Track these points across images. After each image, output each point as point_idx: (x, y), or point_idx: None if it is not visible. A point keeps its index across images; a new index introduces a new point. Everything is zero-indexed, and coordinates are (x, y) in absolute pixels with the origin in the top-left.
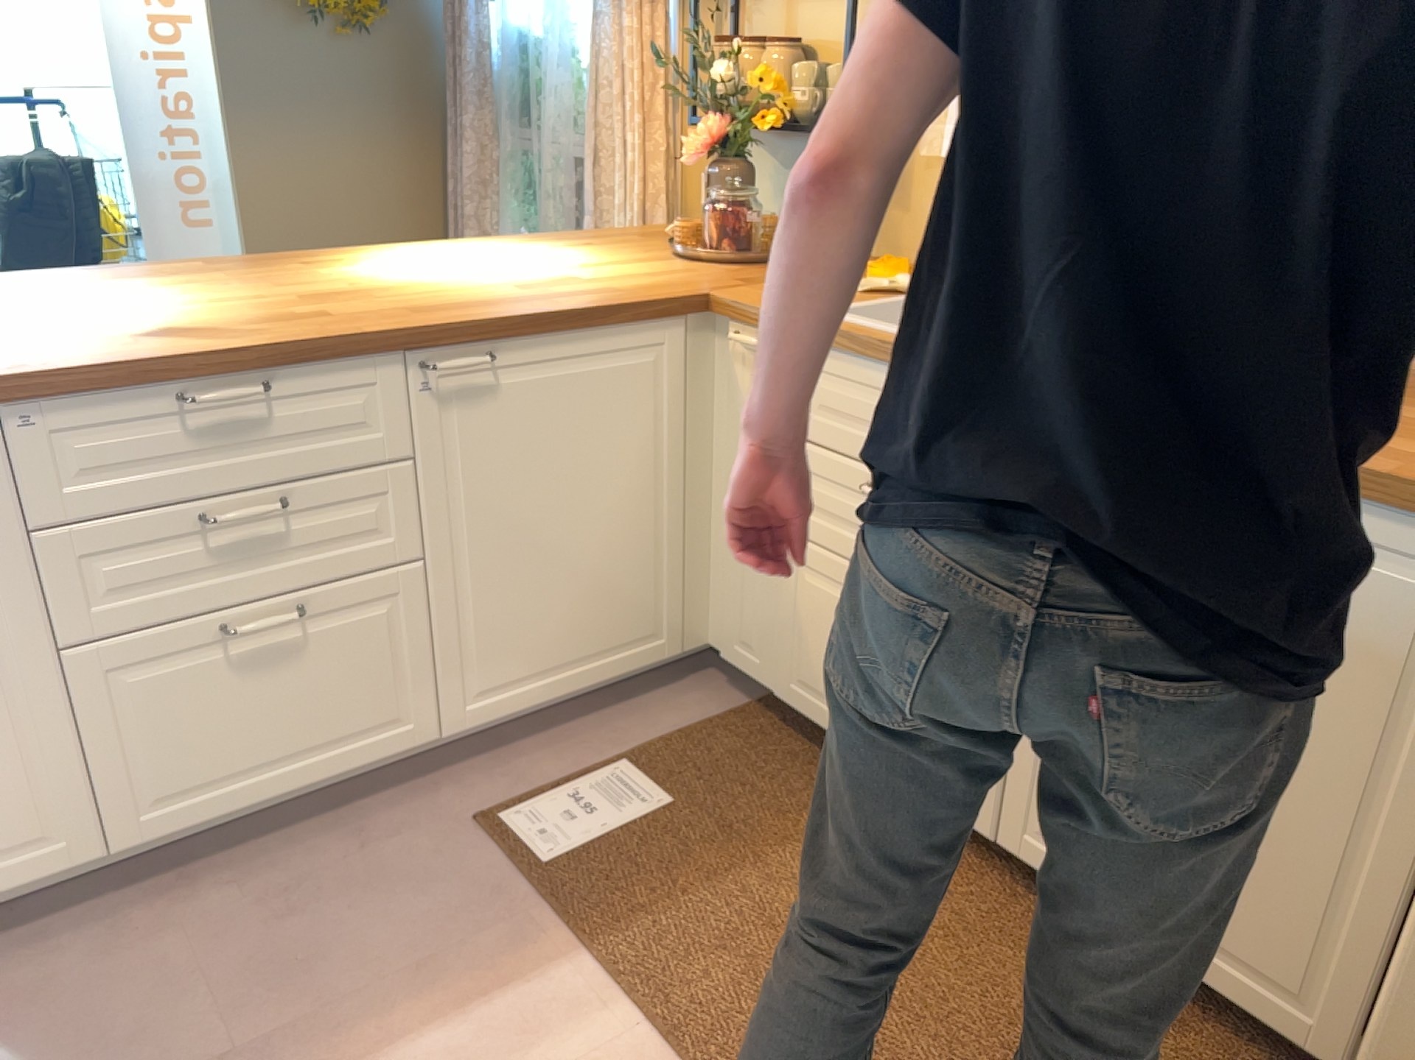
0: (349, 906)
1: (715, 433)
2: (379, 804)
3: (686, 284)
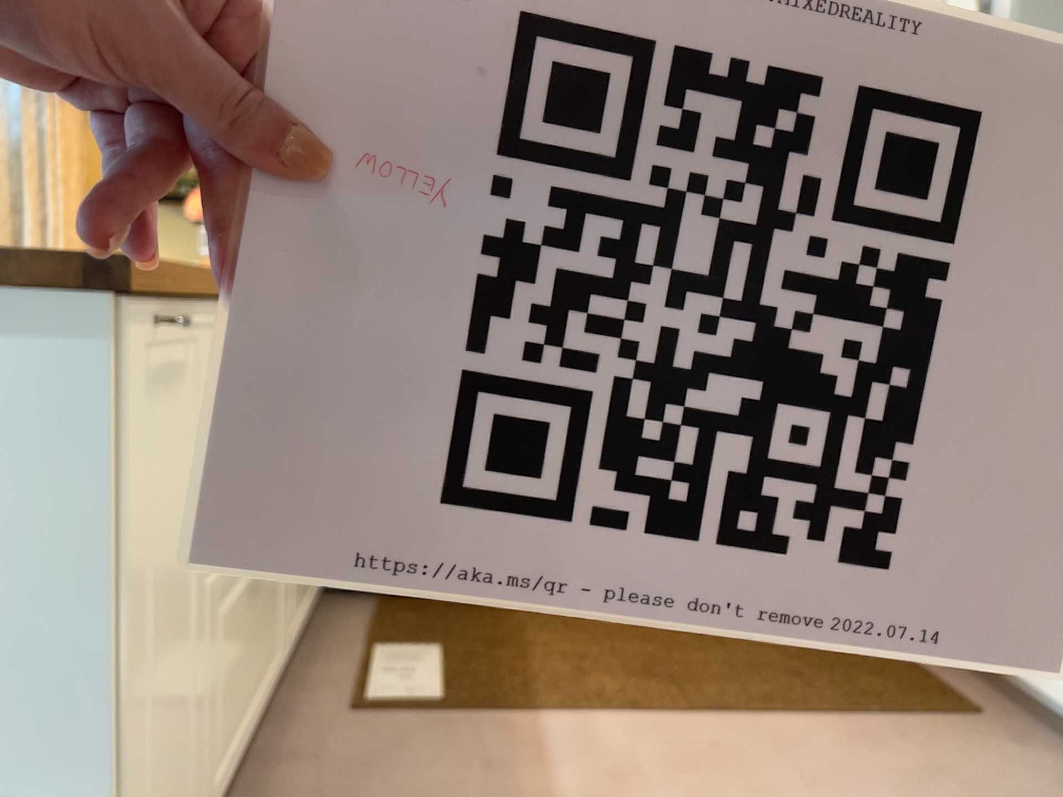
0: (377, 789)
1: None
2: (264, 746)
3: None
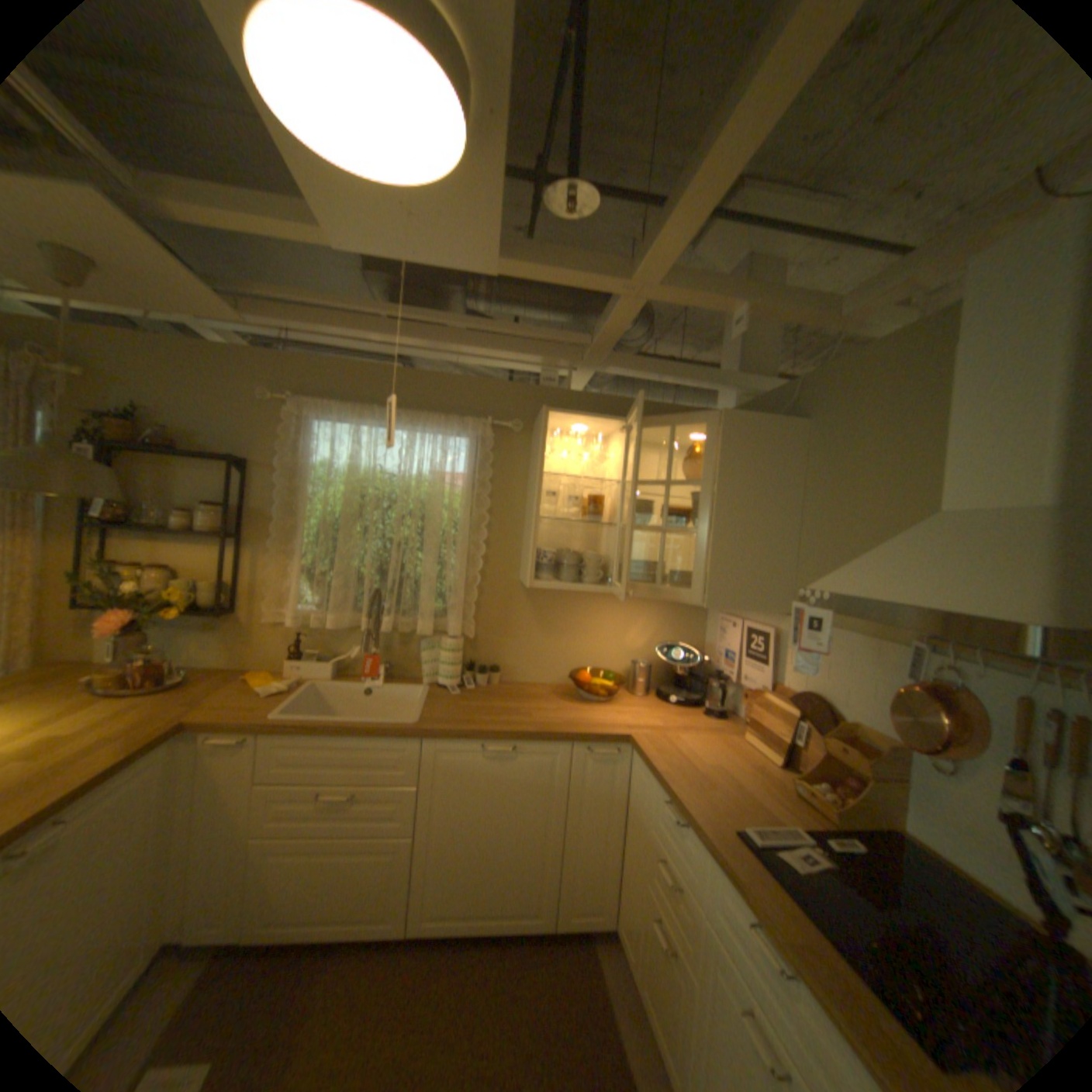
0: None
1: (178, 802)
2: None
3: (153, 720)
